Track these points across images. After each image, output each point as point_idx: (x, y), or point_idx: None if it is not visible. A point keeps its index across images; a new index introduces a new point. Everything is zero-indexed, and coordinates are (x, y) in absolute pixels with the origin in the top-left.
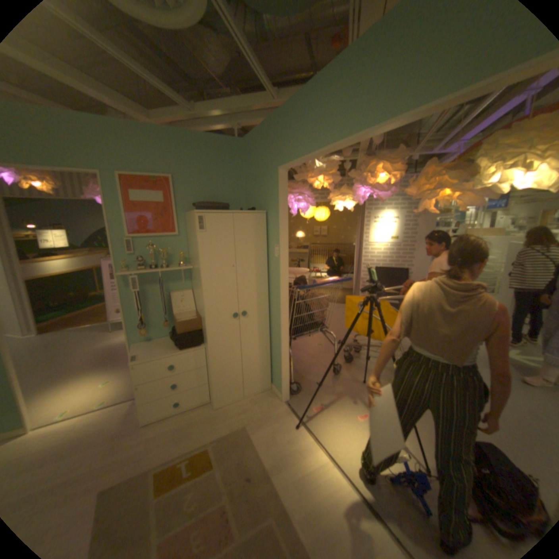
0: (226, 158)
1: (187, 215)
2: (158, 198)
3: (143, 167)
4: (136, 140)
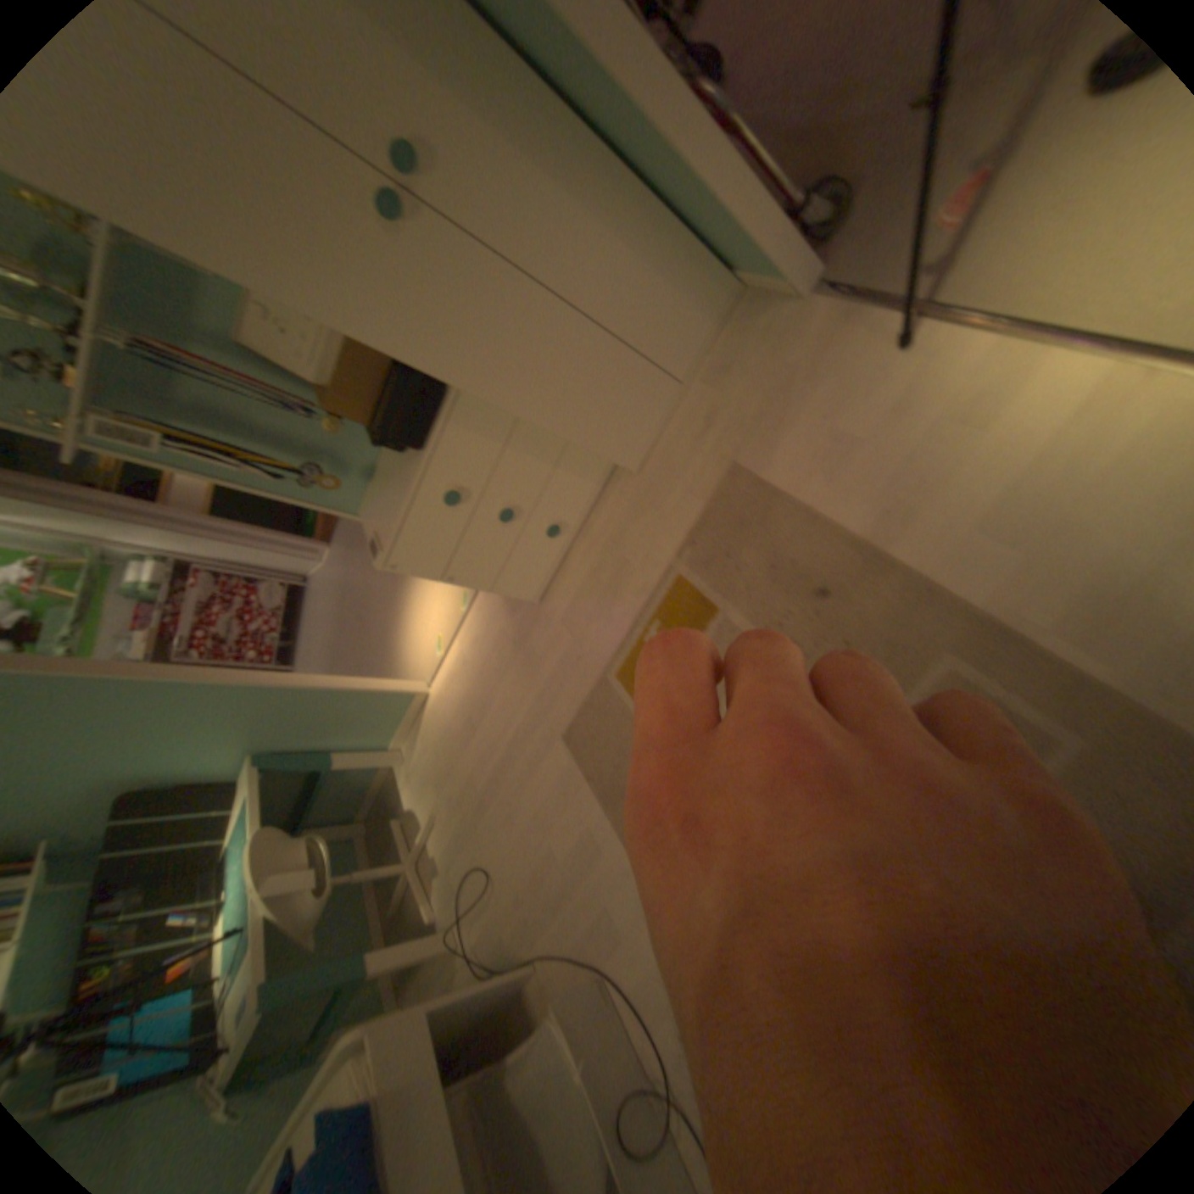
0: None
1: None
2: None
3: None
4: None
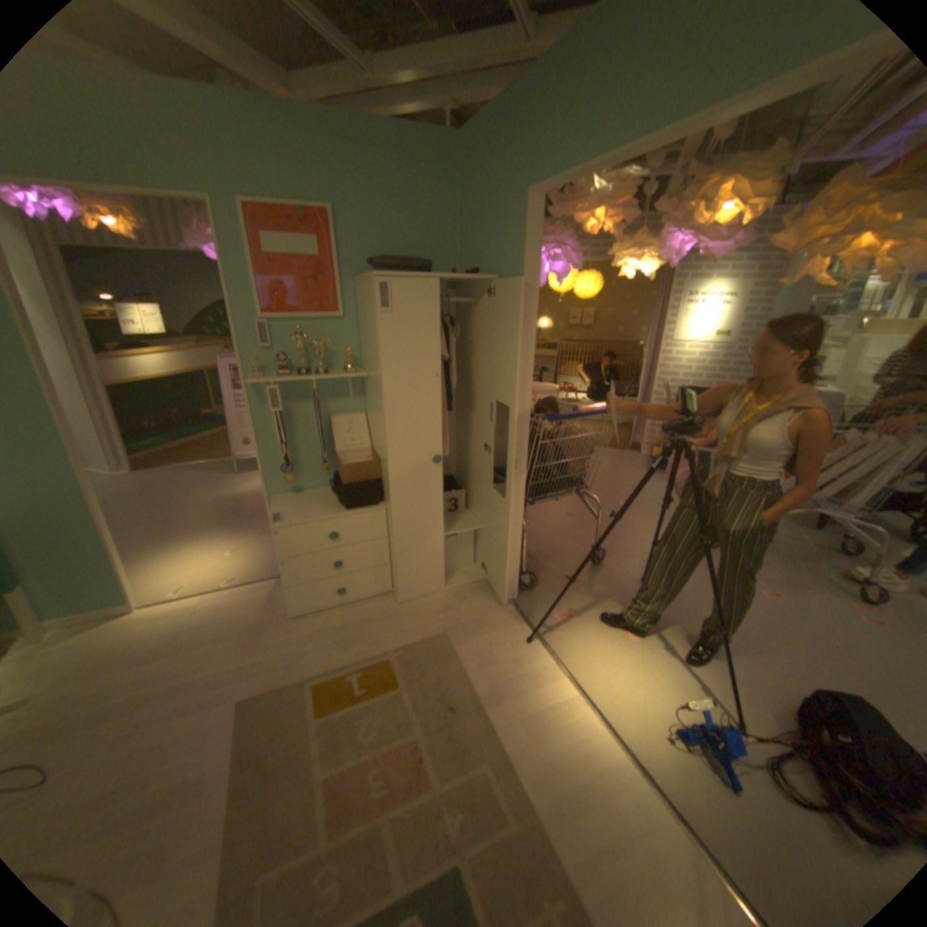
0: (428, 170)
1: (358, 280)
2: (309, 248)
3: (283, 188)
4: (269, 135)
